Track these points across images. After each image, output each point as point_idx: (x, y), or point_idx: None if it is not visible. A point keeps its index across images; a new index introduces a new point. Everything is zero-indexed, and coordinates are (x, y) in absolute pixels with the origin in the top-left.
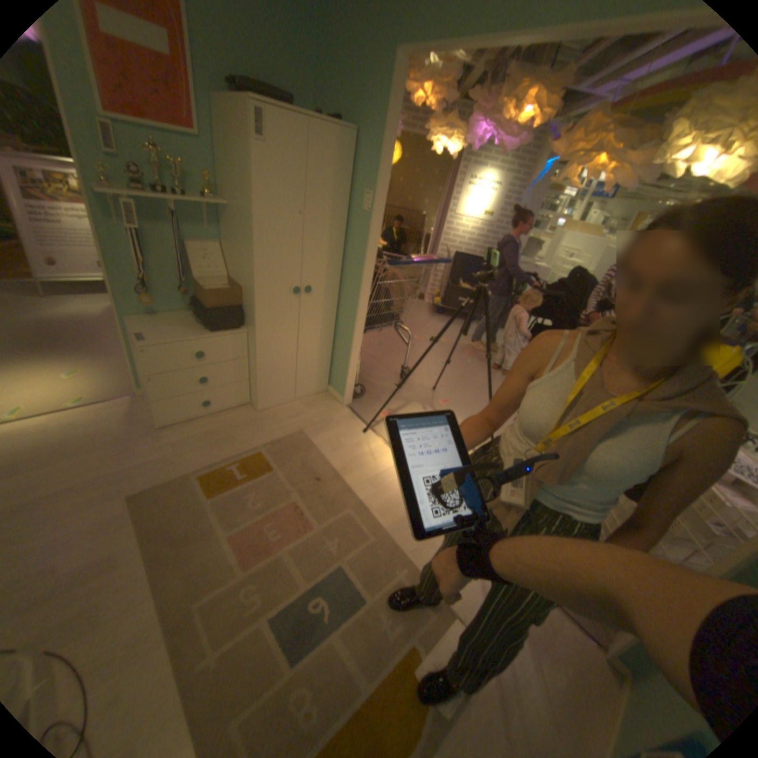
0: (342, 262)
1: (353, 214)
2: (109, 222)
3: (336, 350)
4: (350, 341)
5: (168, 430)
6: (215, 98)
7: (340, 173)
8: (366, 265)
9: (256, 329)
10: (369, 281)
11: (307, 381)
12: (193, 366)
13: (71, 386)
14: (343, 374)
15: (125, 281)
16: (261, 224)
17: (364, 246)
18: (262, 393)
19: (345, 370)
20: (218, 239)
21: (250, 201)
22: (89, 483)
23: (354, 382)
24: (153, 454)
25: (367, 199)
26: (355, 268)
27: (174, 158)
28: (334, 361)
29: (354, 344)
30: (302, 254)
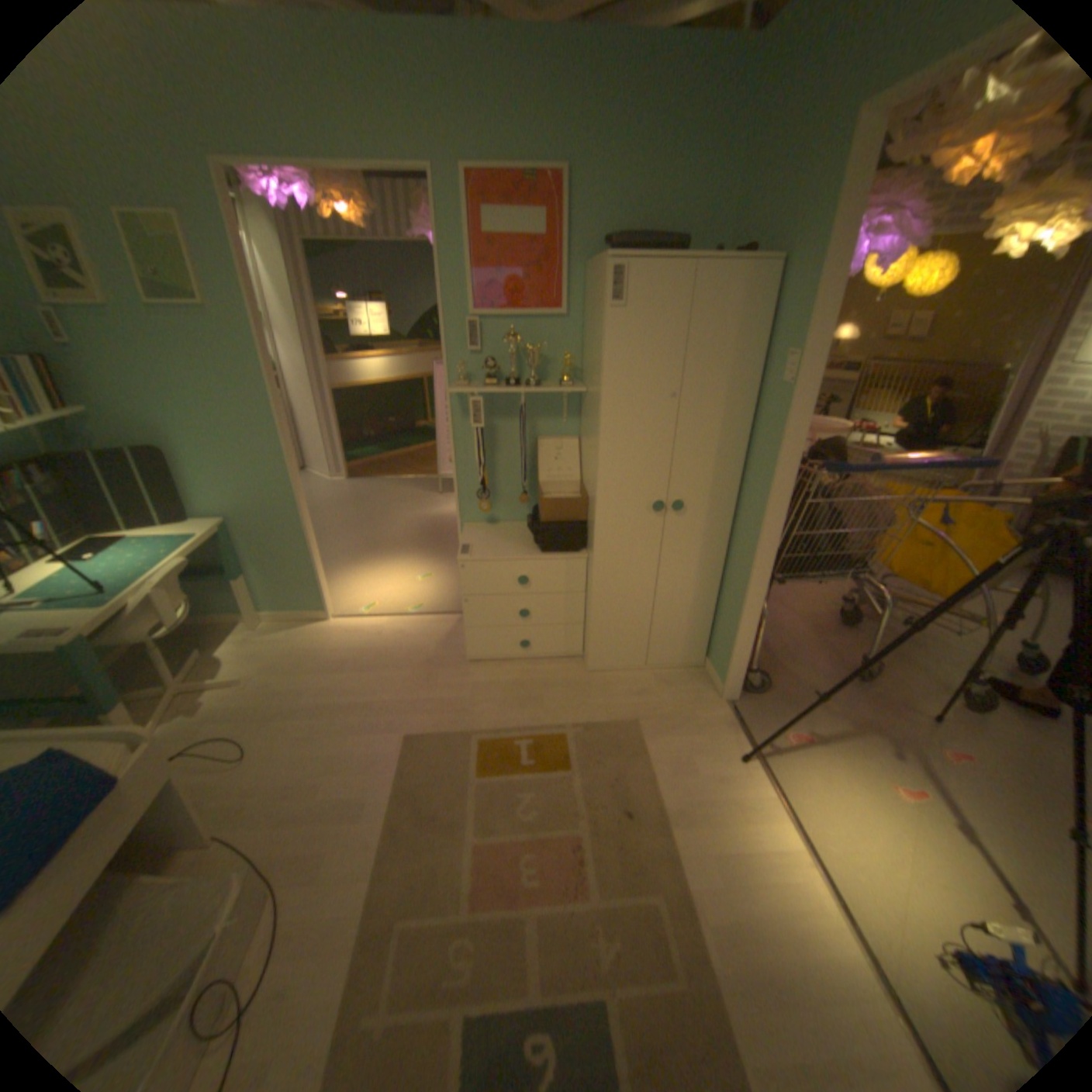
0: (745, 463)
1: (768, 387)
2: (465, 422)
3: (723, 603)
4: (744, 593)
5: (478, 665)
6: (589, 266)
7: (747, 327)
8: (780, 470)
9: (594, 556)
10: (785, 496)
11: (670, 644)
12: (515, 592)
13: (420, 591)
14: (729, 647)
15: (472, 484)
16: (612, 415)
17: (779, 438)
18: (596, 647)
19: (733, 641)
20: (577, 434)
21: (600, 386)
22: (384, 705)
23: (747, 664)
24: (451, 692)
25: (791, 362)
26: (763, 474)
27: (537, 344)
28: (719, 621)
29: (748, 599)
30: (673, 453)
